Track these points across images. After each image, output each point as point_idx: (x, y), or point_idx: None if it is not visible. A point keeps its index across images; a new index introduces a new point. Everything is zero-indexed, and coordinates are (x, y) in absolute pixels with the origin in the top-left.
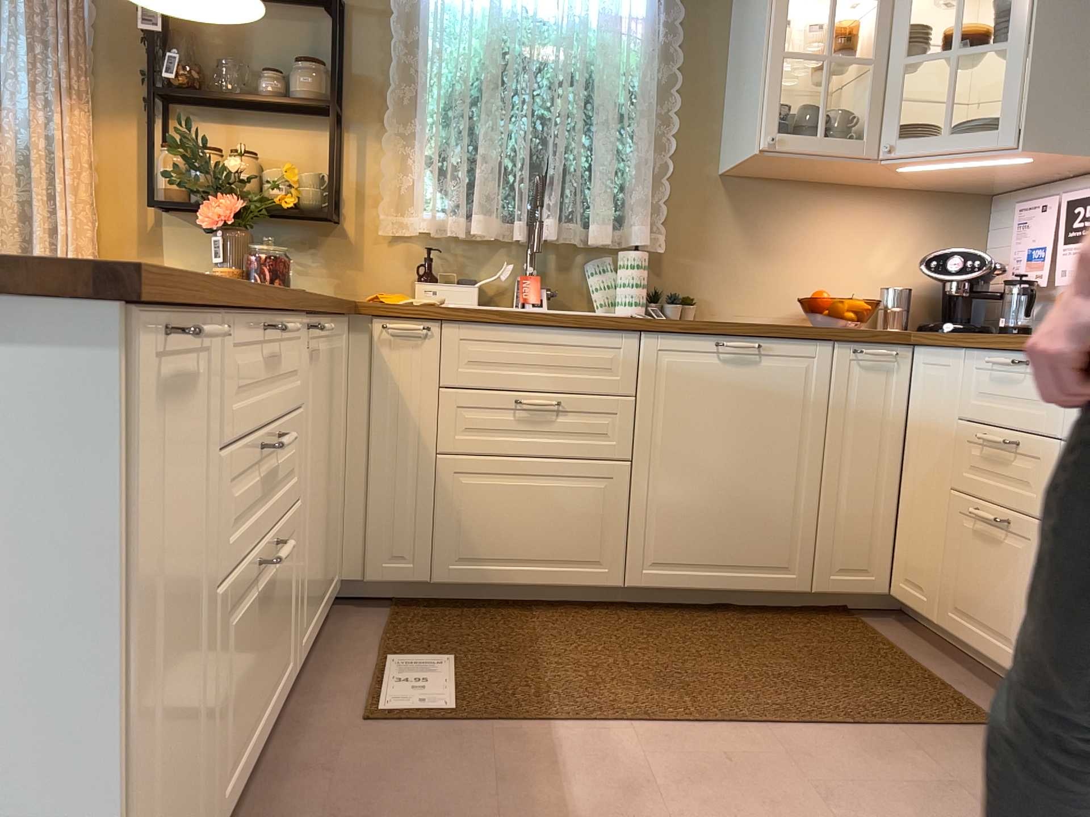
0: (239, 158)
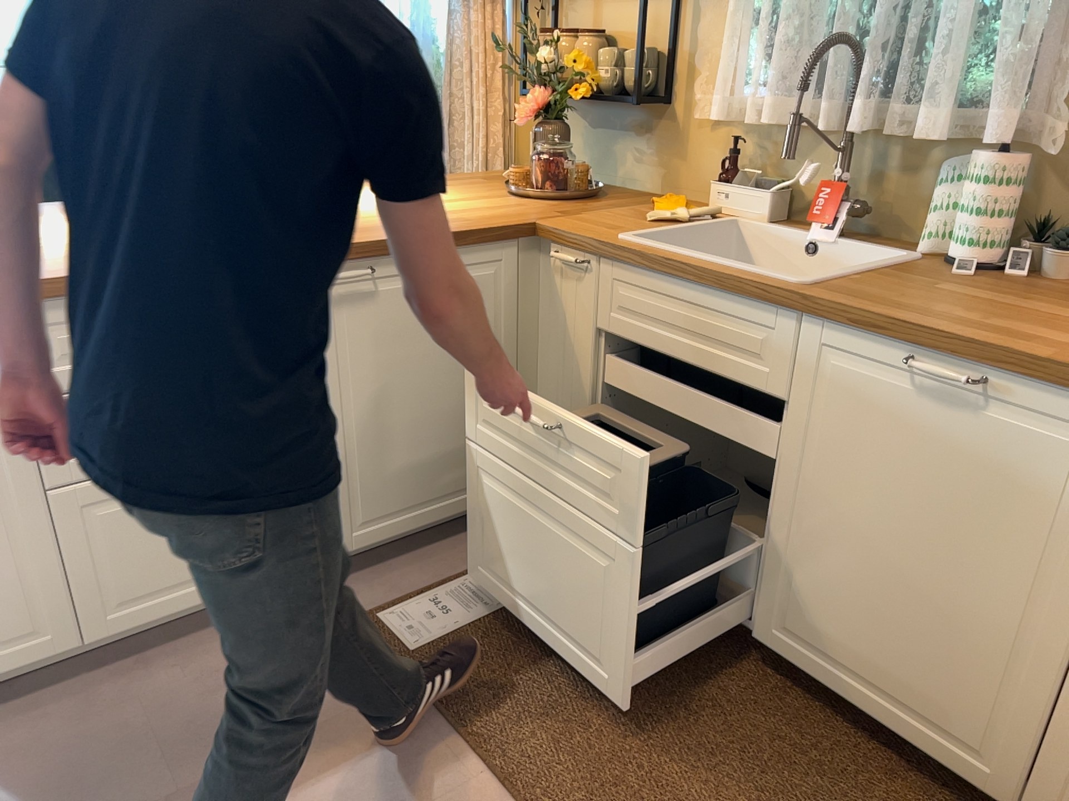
0: (553, 47)
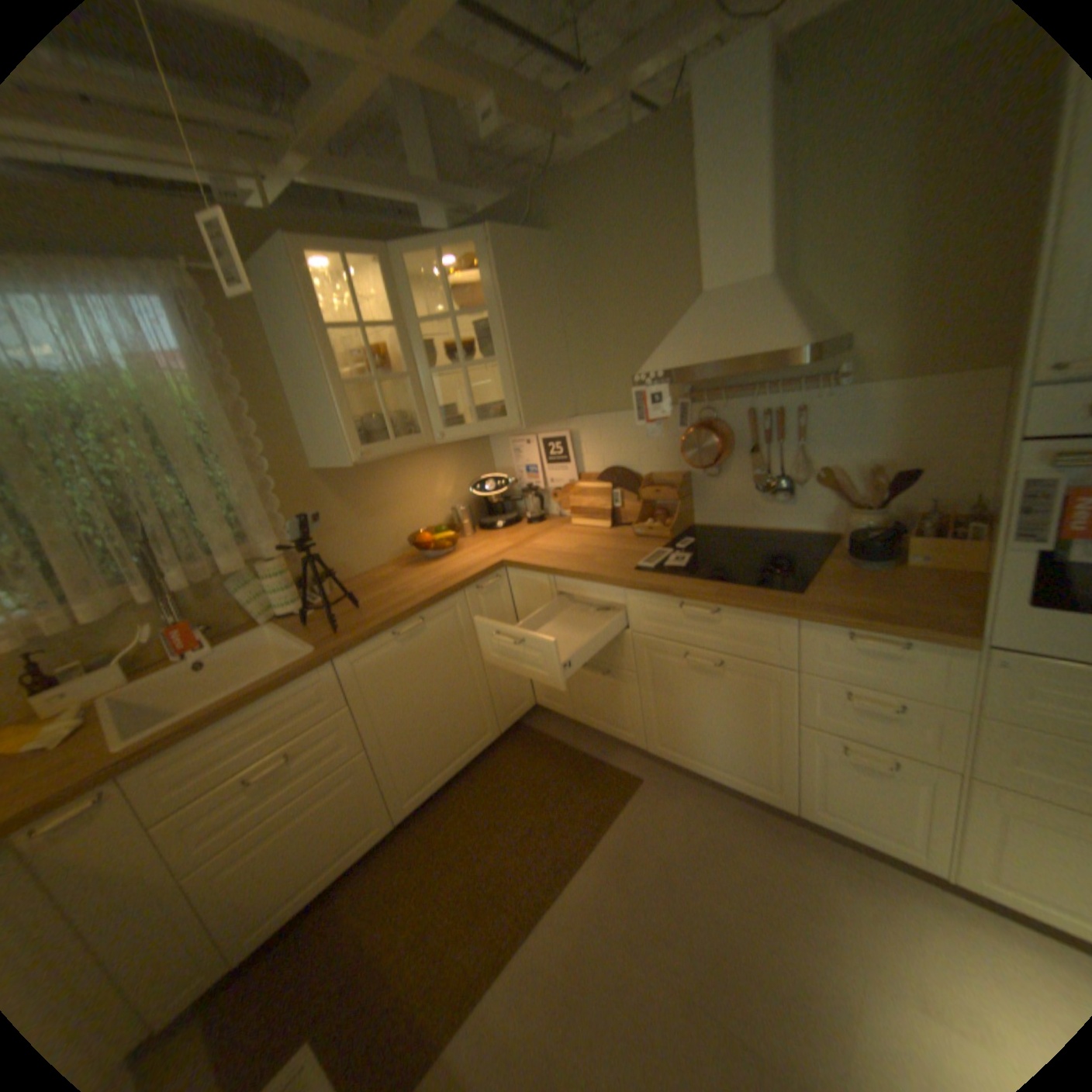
0: None
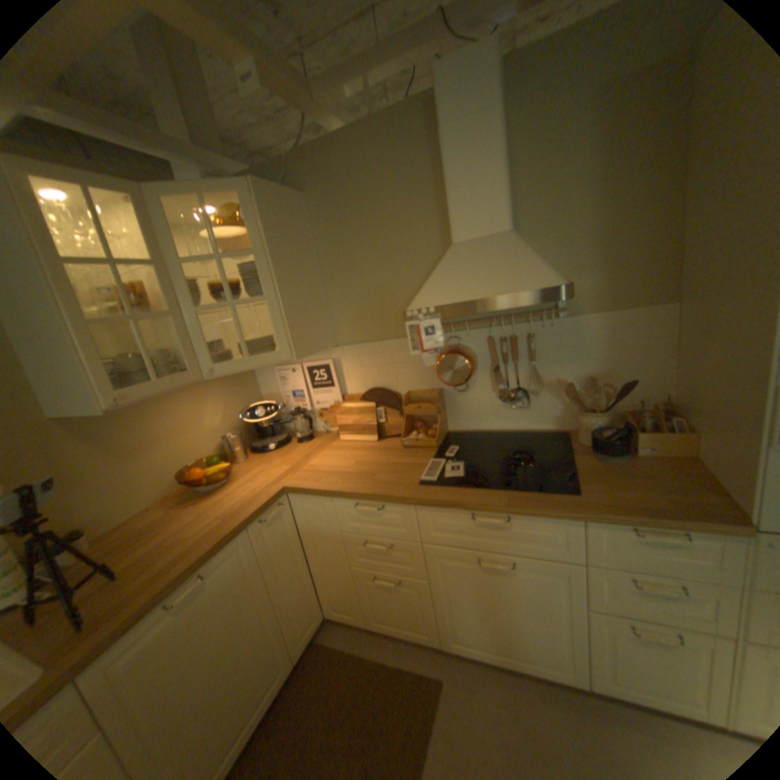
0: None
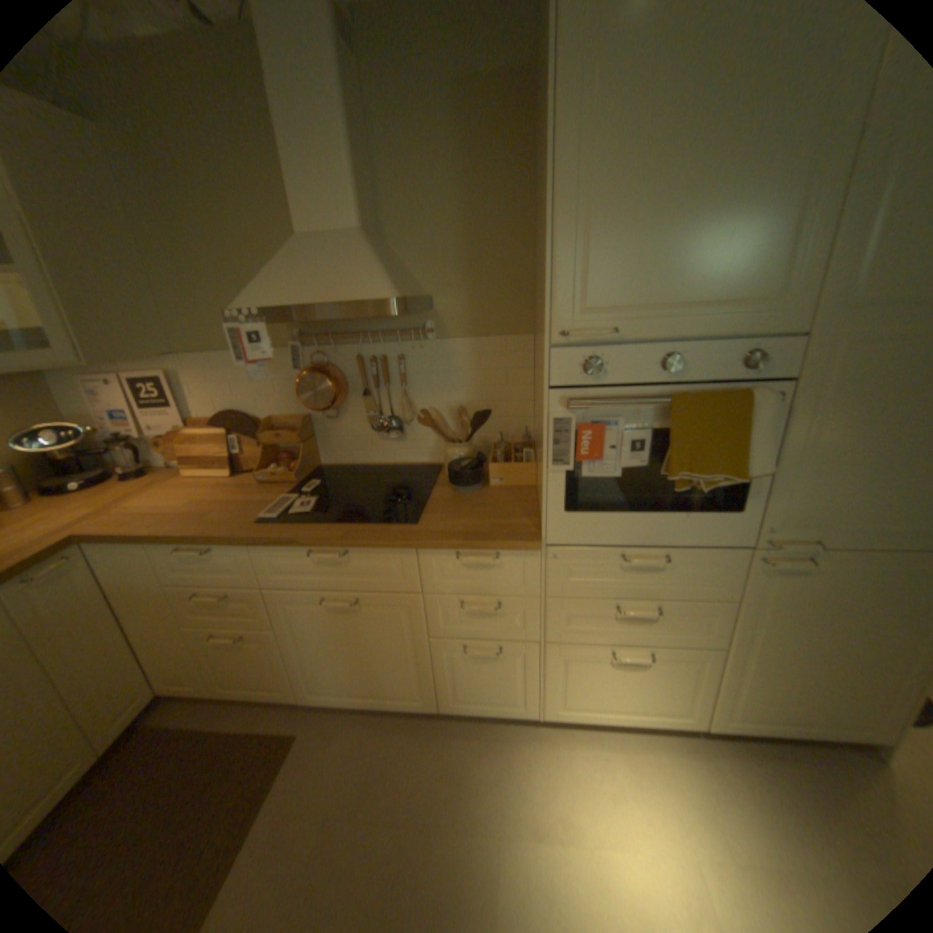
0: None
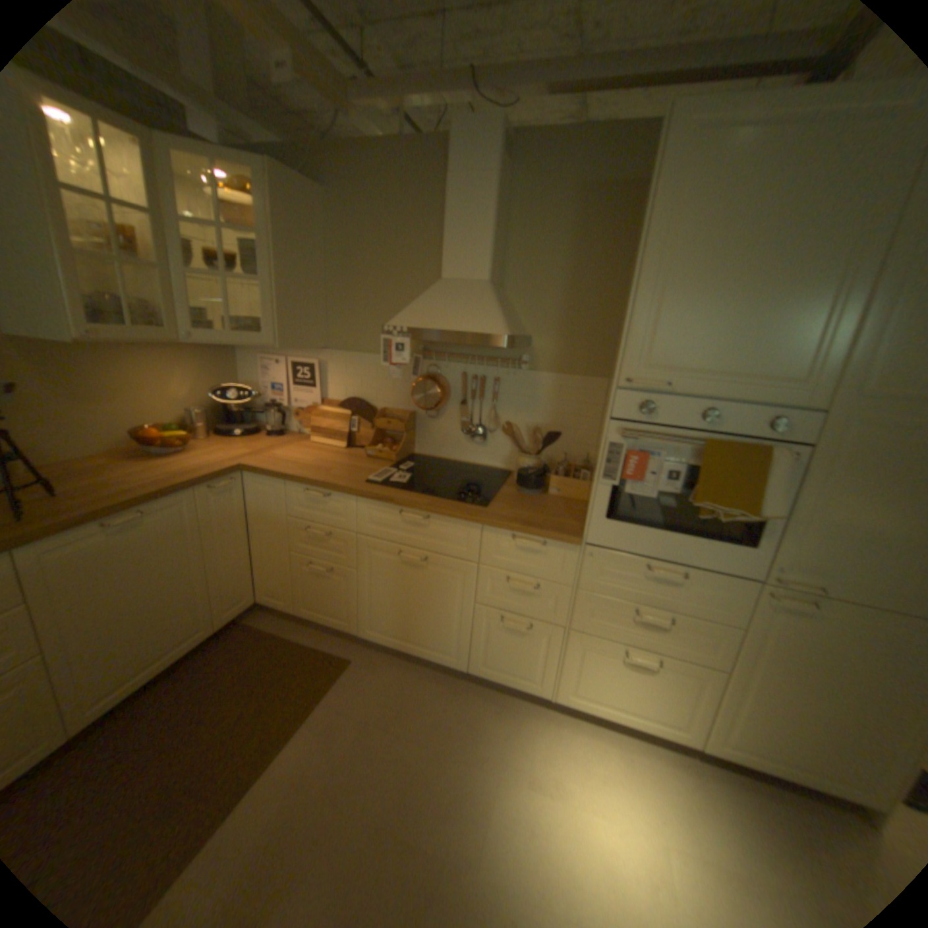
0: None
